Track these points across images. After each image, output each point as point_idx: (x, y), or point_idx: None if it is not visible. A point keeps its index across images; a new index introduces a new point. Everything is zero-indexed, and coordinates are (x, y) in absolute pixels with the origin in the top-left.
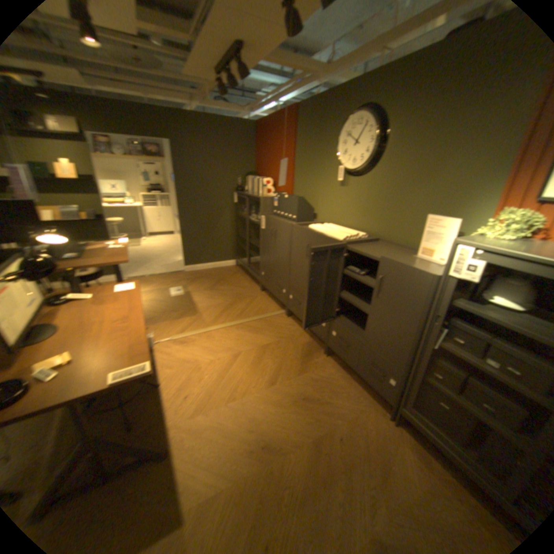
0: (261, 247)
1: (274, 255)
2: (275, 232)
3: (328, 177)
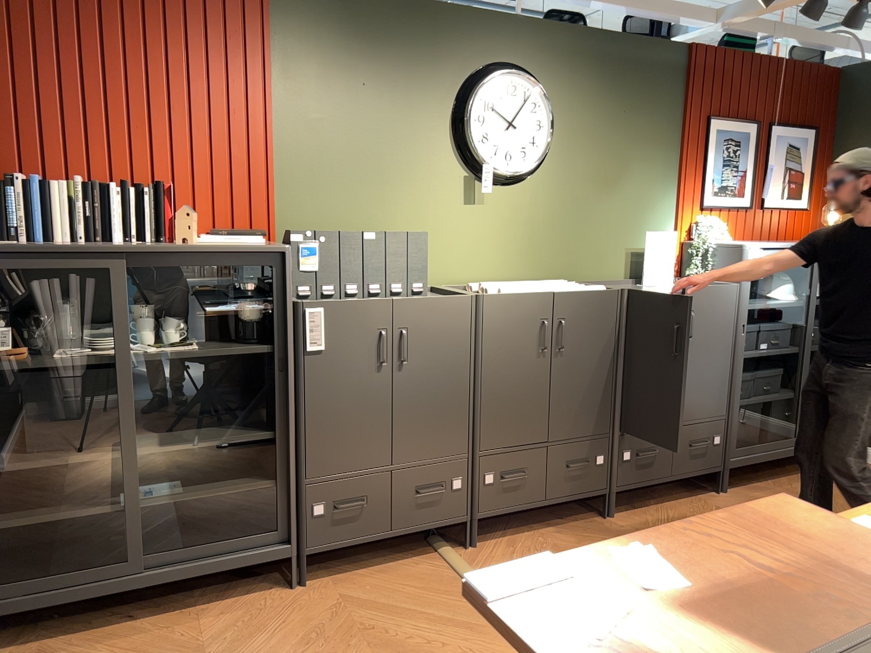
0: (304, 419)
1: (400, 408)
2: (401, 338)
3: (426, 185)
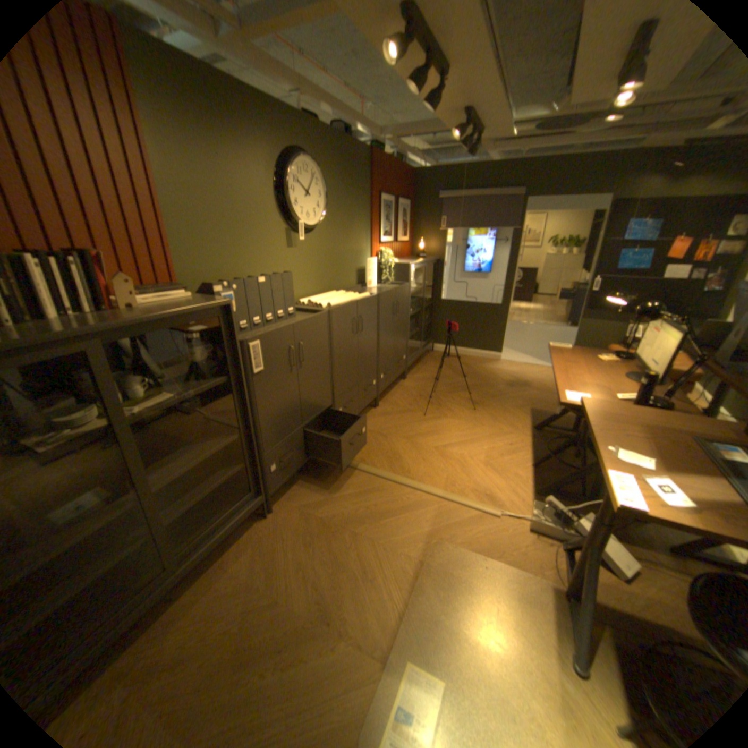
0: (259, 417)
1: (303, 389)
2: (300, 347)
3: (266, 236)
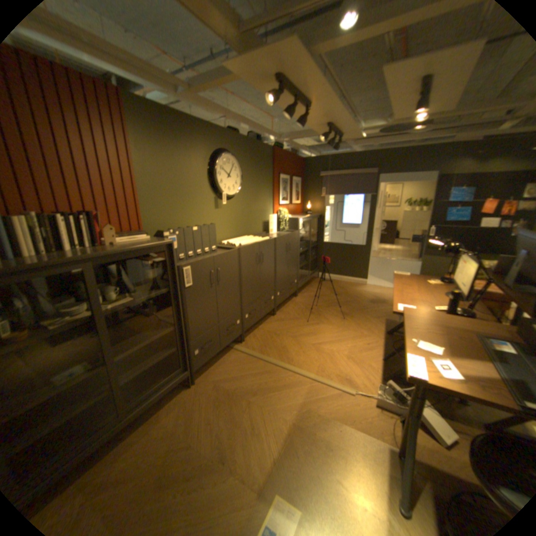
0: (187, 317)
1: (219, 300)
2: (218, 272)
3: (201, 202)
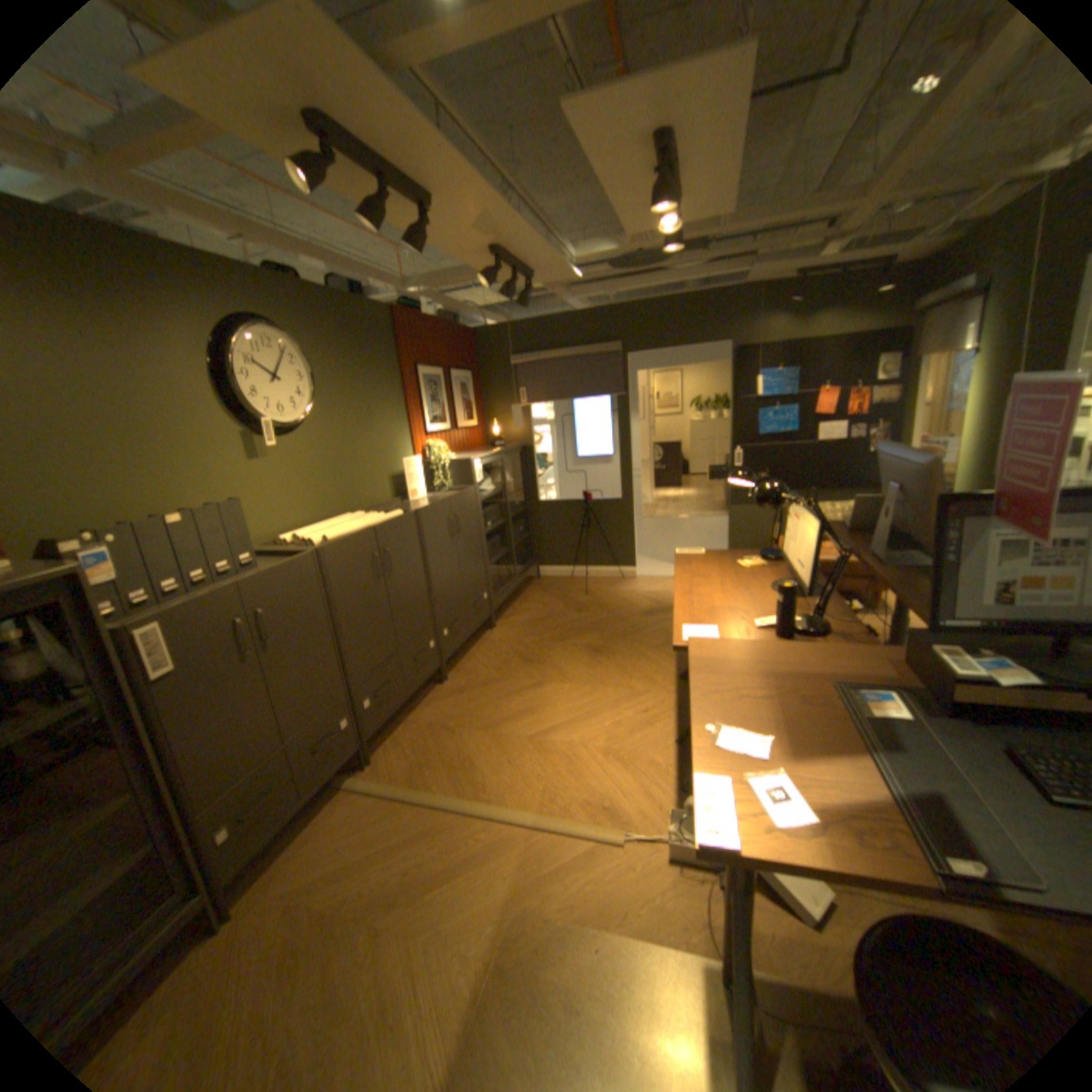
0: (176, 753)
1: (278, 685)
2: (261, 617)
3: (204, 447)
